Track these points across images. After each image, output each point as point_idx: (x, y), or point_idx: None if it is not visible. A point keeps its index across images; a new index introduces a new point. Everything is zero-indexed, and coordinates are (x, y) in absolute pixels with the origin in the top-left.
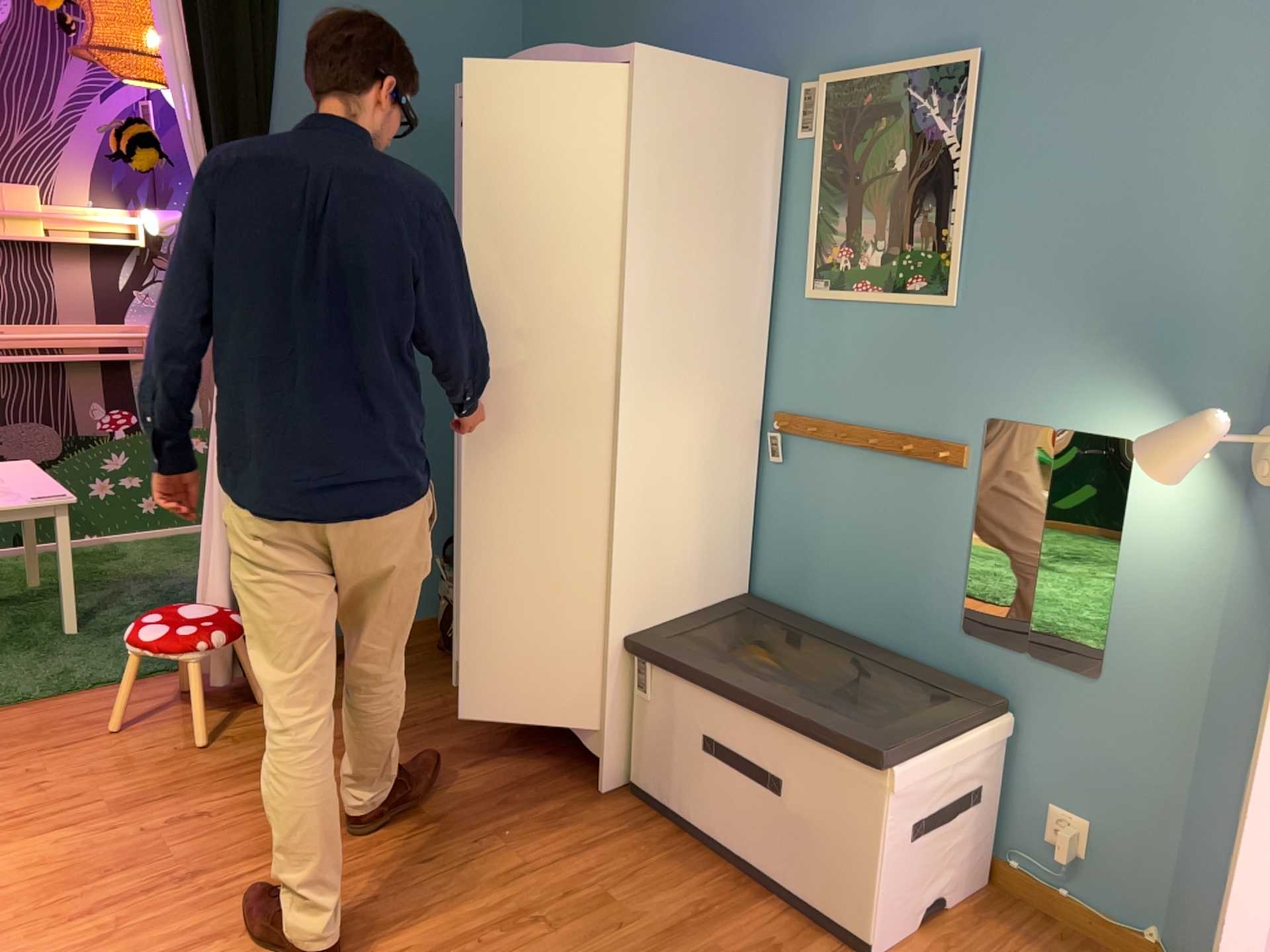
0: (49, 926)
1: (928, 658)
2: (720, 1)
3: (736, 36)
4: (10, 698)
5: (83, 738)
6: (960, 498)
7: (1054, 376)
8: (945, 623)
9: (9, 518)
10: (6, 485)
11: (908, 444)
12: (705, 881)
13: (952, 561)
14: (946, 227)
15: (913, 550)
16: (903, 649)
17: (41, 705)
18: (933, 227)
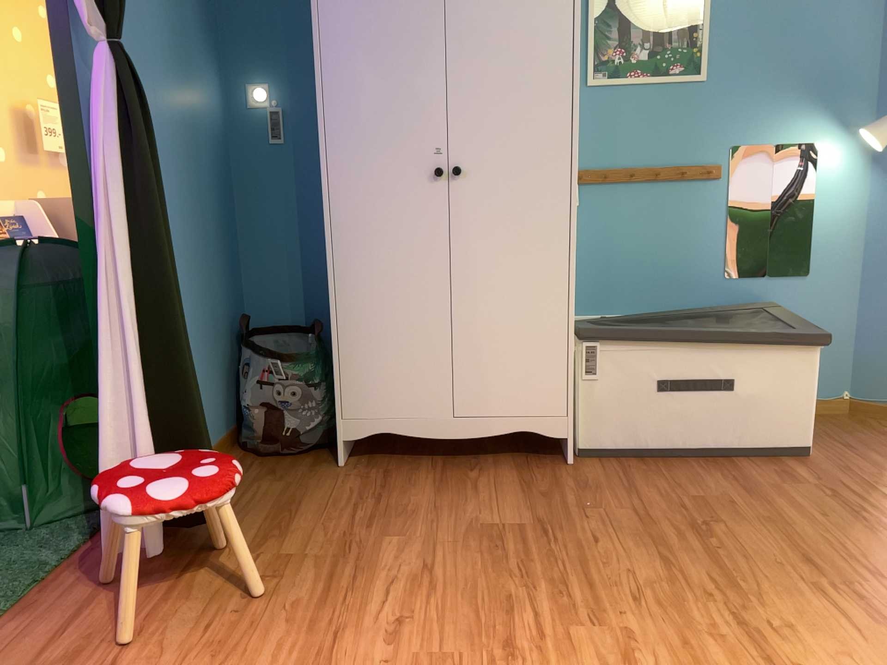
0: None
1: (703, 302)
2: None
3: None
4: None
5: None
6: (717, 198)
7: (770, 114)
8: (713, 276)
9: None
10: None
11: (681, 172)
12: (701, 469)
13: (715, 238)
14: (696, 31)
15: (687, 238)
16: (685, 302)
17: None
18: (686, 32)
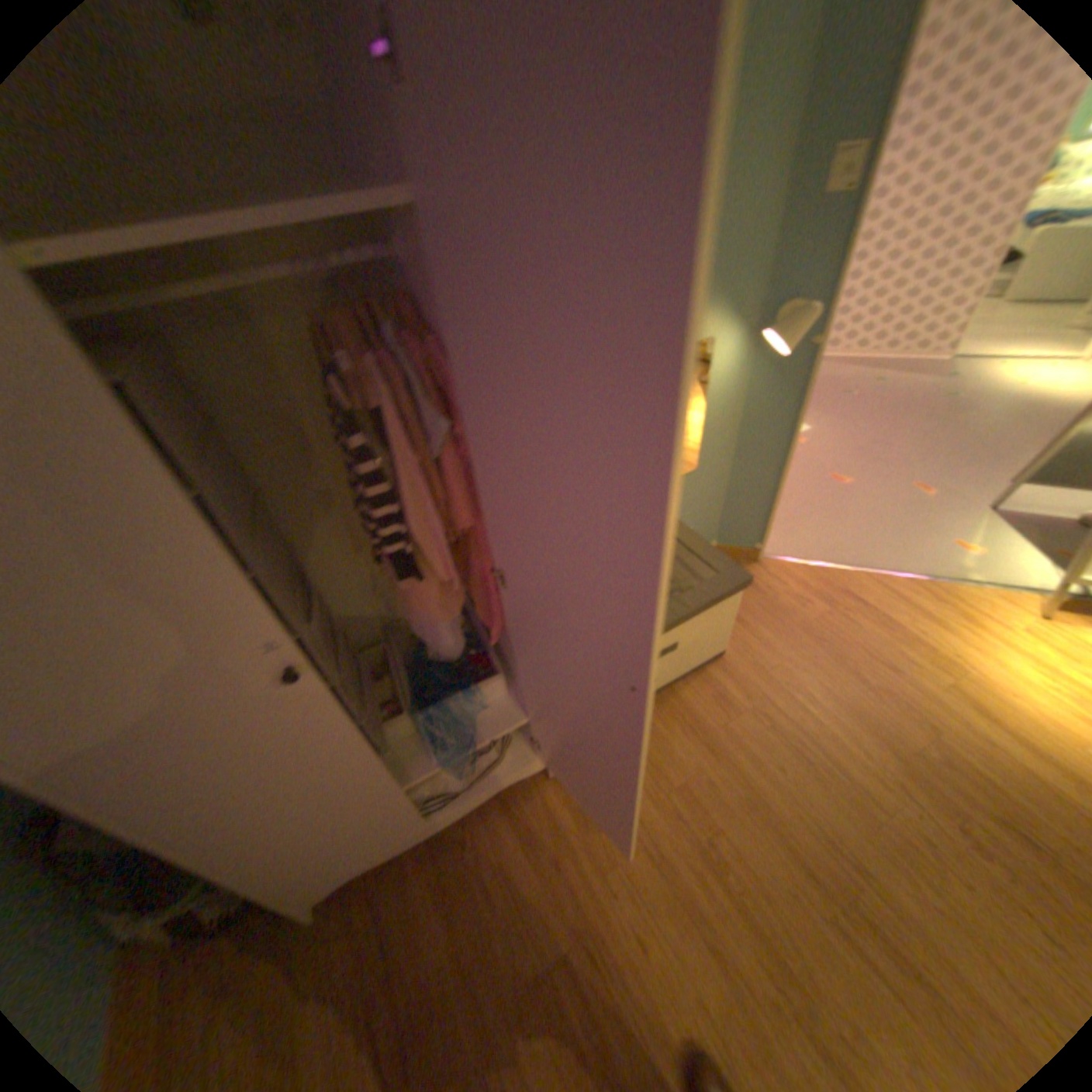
0: None
1: None
2: None
3: None
4: None
5: None
6: None
7: None
8: None
9: None
10: None
11: None
12: (657, 721)
13: None
14: None
15: None
16: None
17: None
18: None
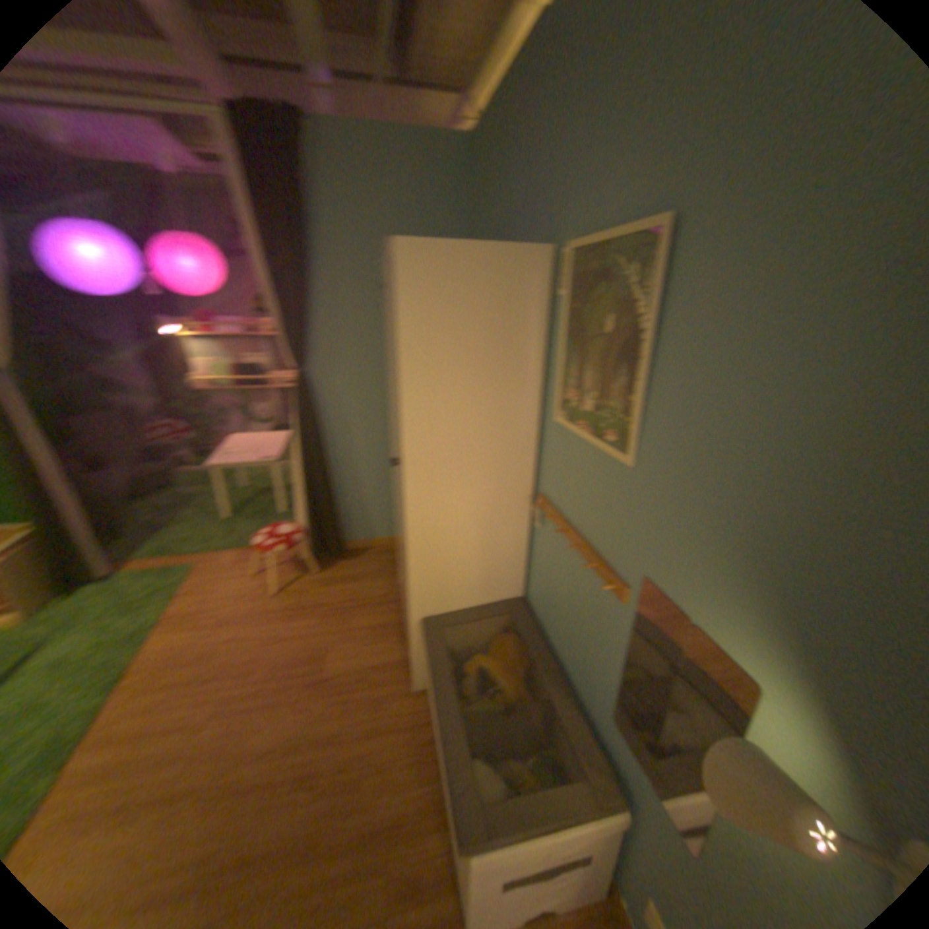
0: (137, 696)
1: (595, 718)
2: (530, 180)
3: (536, 209)
4: (232, 548)
5: (238, 578)
6: (622, 624)
7: (700, 571)
8: (606, 705)
9: (250, 467)
10: (253, 452)
11: (594, 561)
12: (418, 798)
13: (614, 666)
14: (633, 392)
15: (594, 638)
16: (584, 697)
17: (240, 554)
18: (625, 389)
